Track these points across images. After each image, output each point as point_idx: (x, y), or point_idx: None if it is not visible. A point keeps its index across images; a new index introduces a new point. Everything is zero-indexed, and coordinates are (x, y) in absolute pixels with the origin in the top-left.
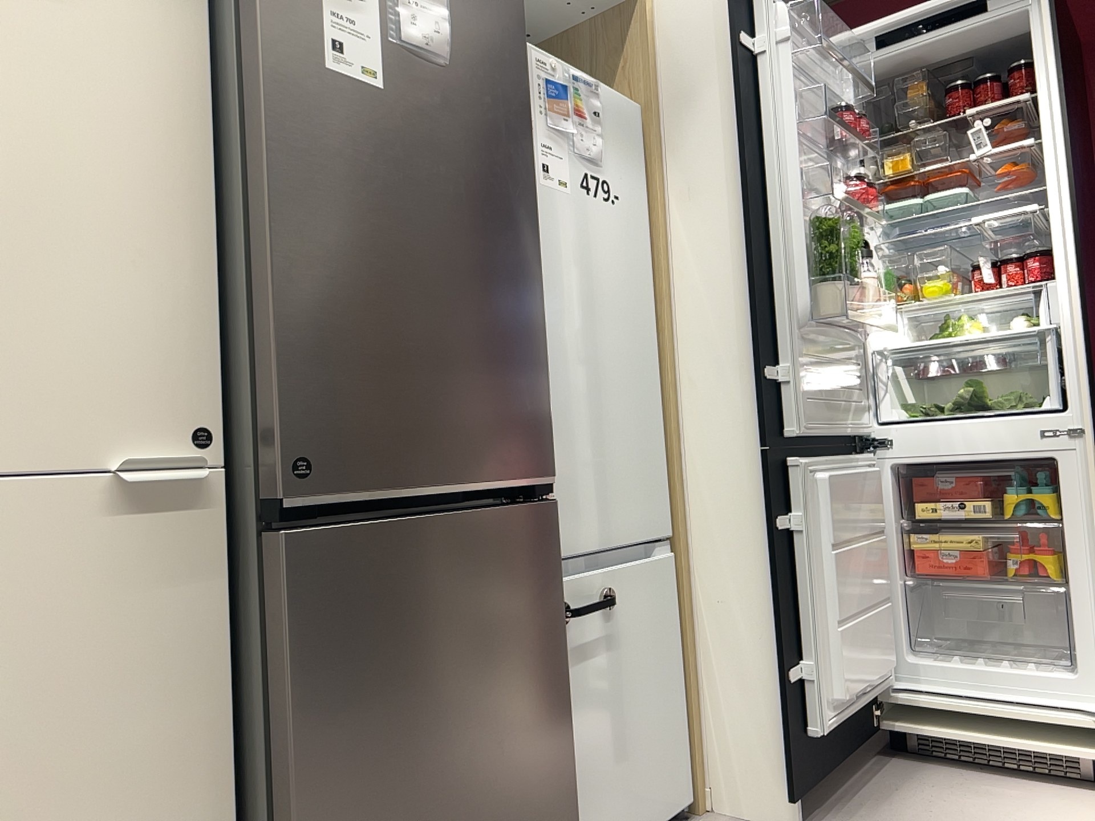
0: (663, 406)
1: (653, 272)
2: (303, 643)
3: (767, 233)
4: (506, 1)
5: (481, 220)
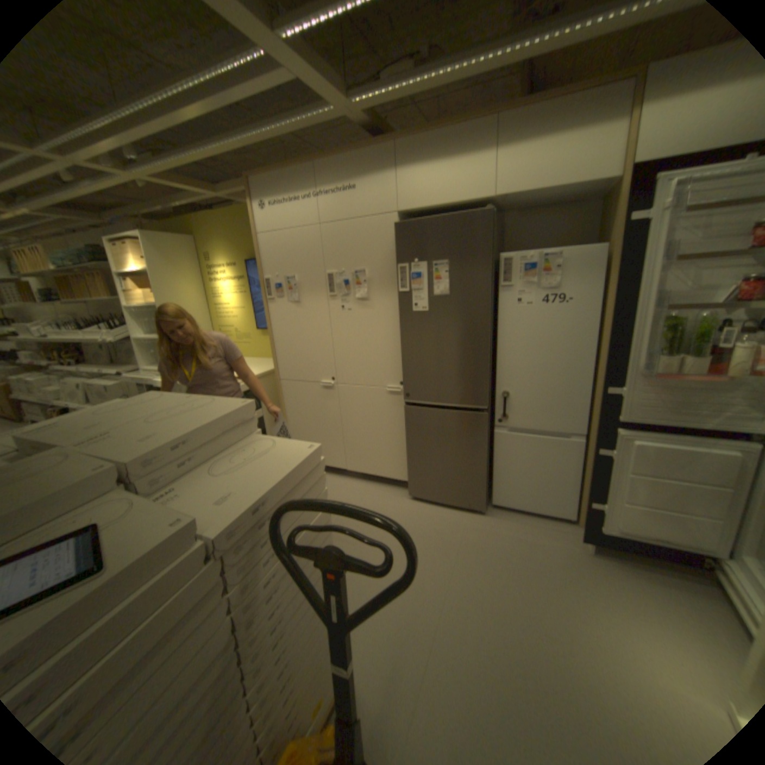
0: (596, 384)
1: (604, 325)
2: (408, 425)
3: (632, 324)
4: (480, 260)
5: (461, 337)
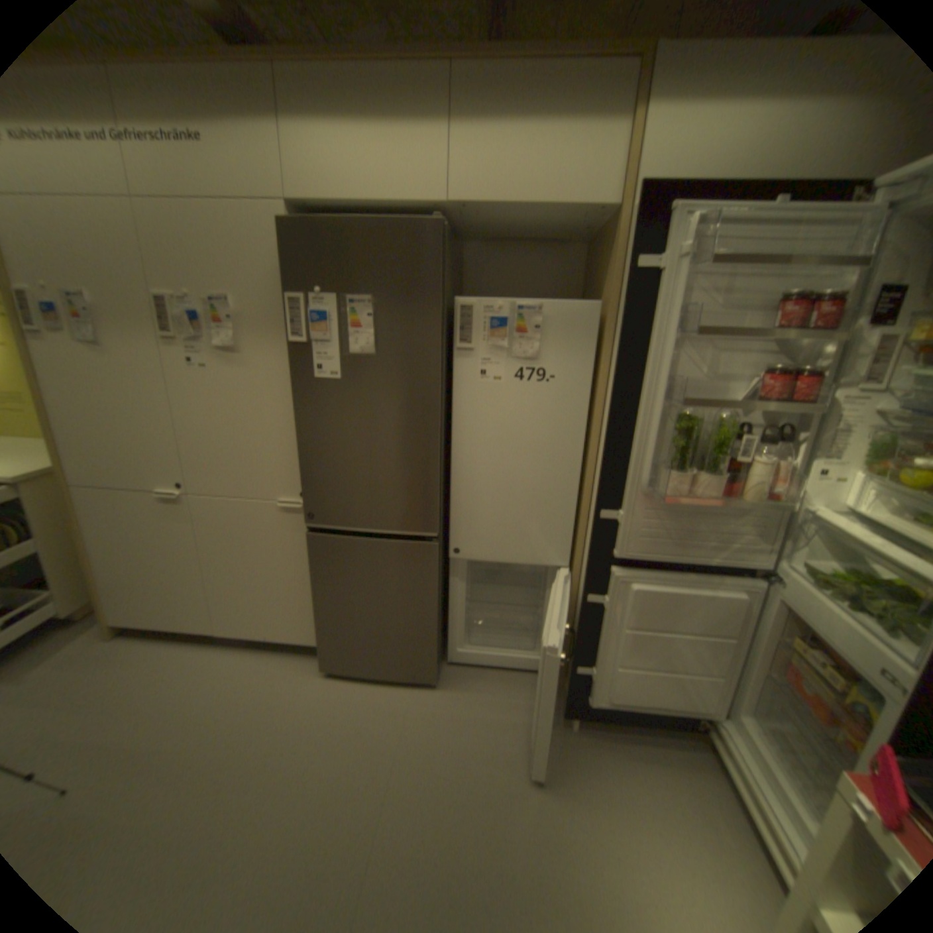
0: (581, 498)
1: (592, 417)
2: (314, 563)
3: (633, 420)
4: (424, 302)
5: (396, 425)
